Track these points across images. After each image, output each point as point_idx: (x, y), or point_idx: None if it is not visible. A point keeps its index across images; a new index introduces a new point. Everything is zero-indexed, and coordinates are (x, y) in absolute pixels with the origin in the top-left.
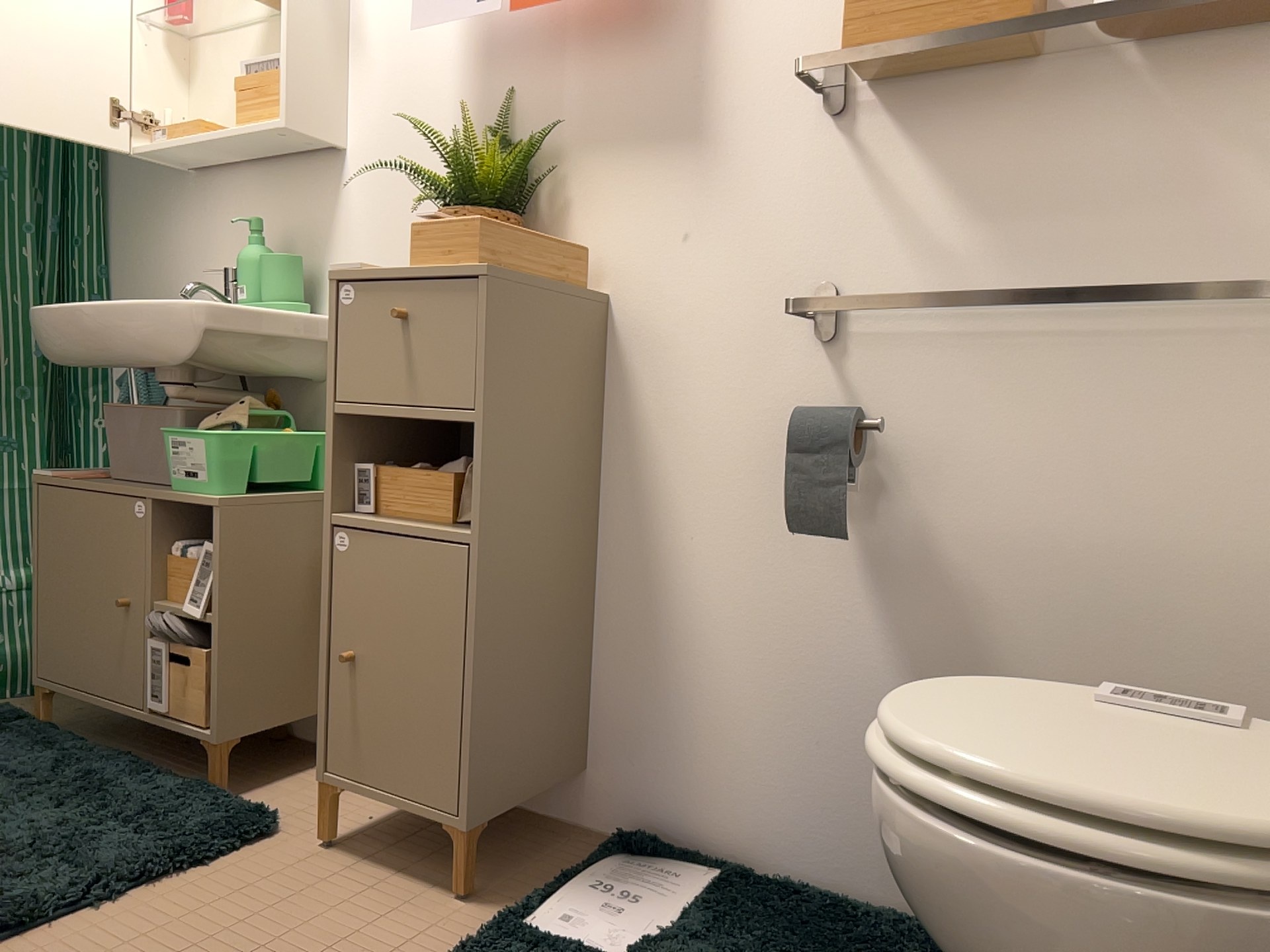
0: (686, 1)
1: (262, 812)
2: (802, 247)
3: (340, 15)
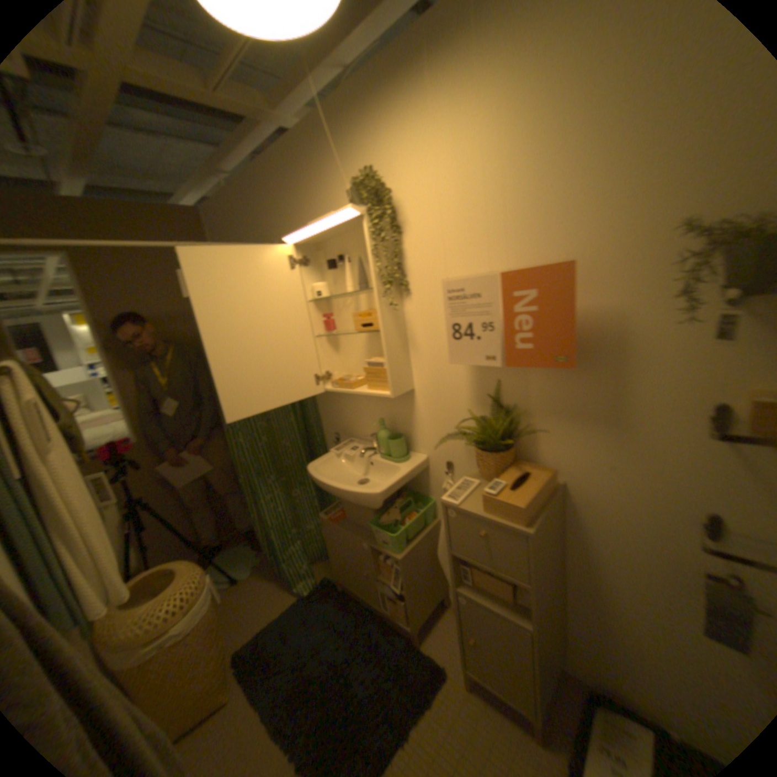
0: (607, 354)
1: (440, 672)
2: (695, 491)
3: (402, 335)
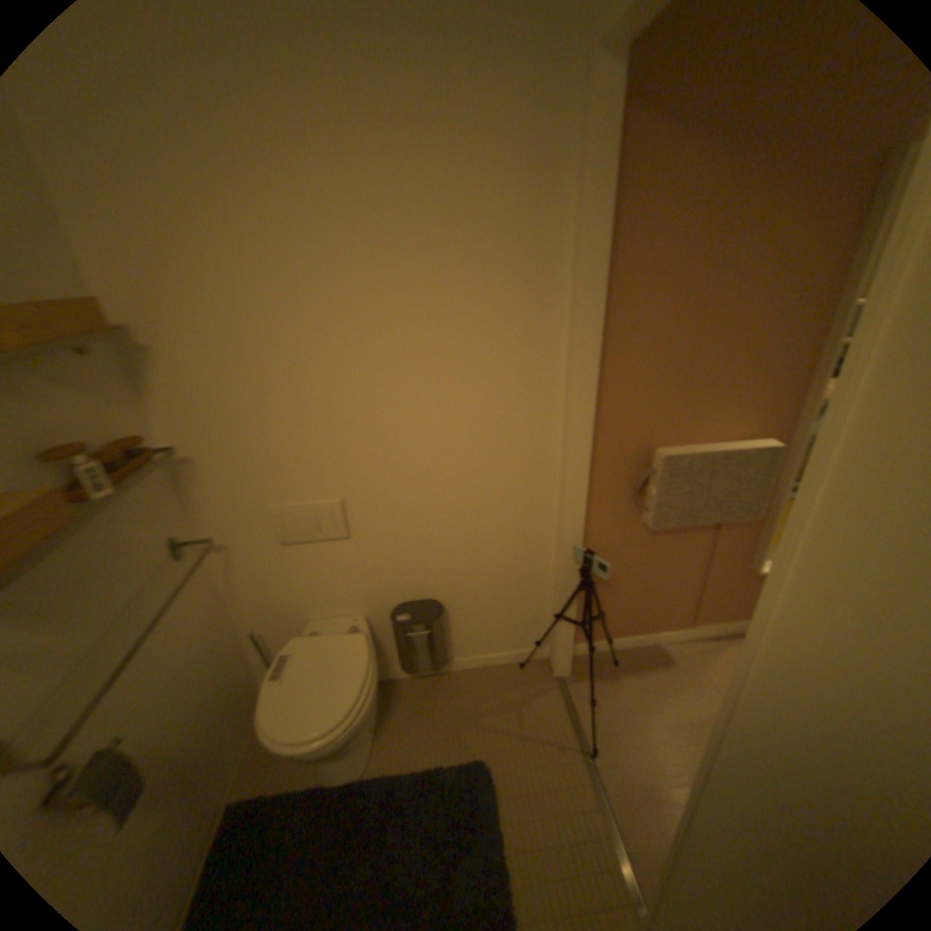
0: None
1: None
2: None
3: None
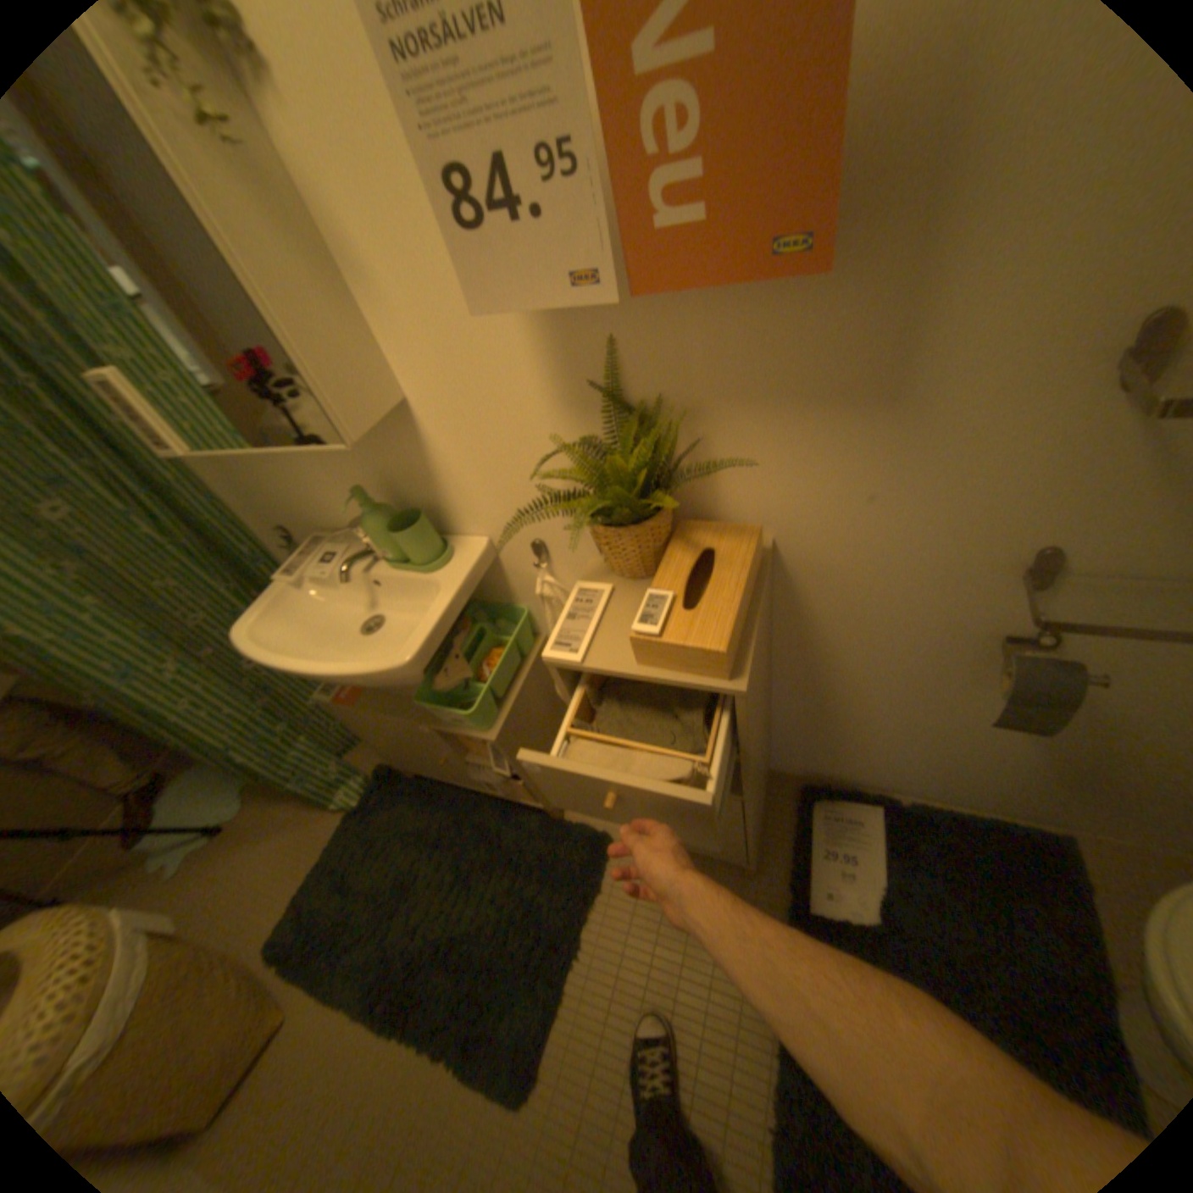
0: (900, 203)
1: (602, 840)
2: (1028, 512)
3: (311, 240)
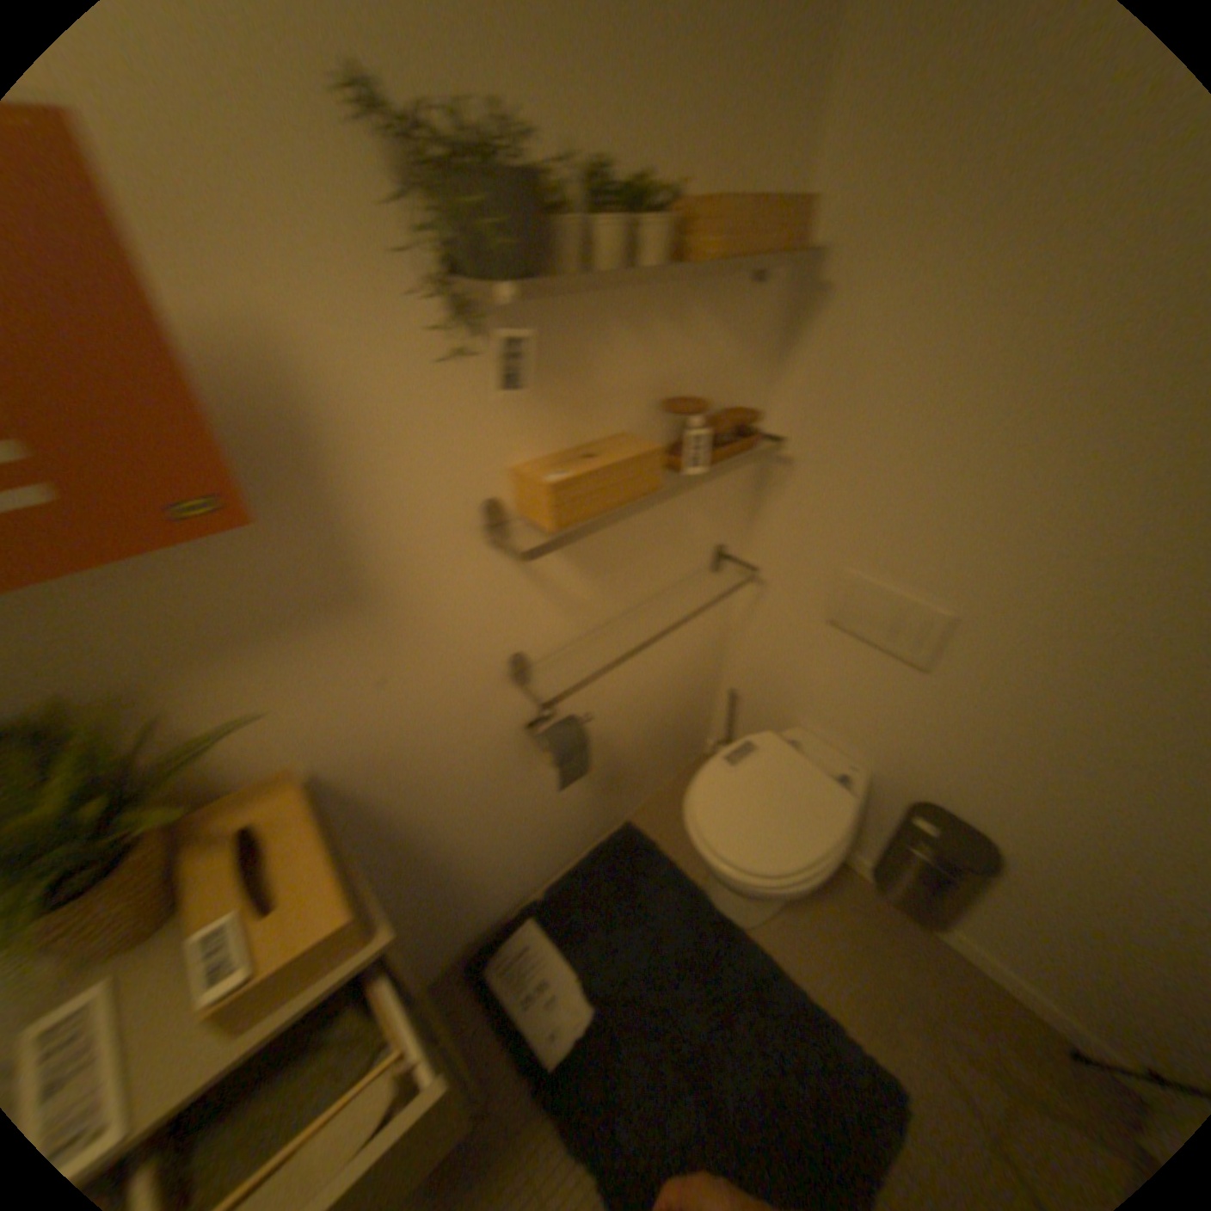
0: (287, 455)
1: None
2: (493, 639)
3: None
